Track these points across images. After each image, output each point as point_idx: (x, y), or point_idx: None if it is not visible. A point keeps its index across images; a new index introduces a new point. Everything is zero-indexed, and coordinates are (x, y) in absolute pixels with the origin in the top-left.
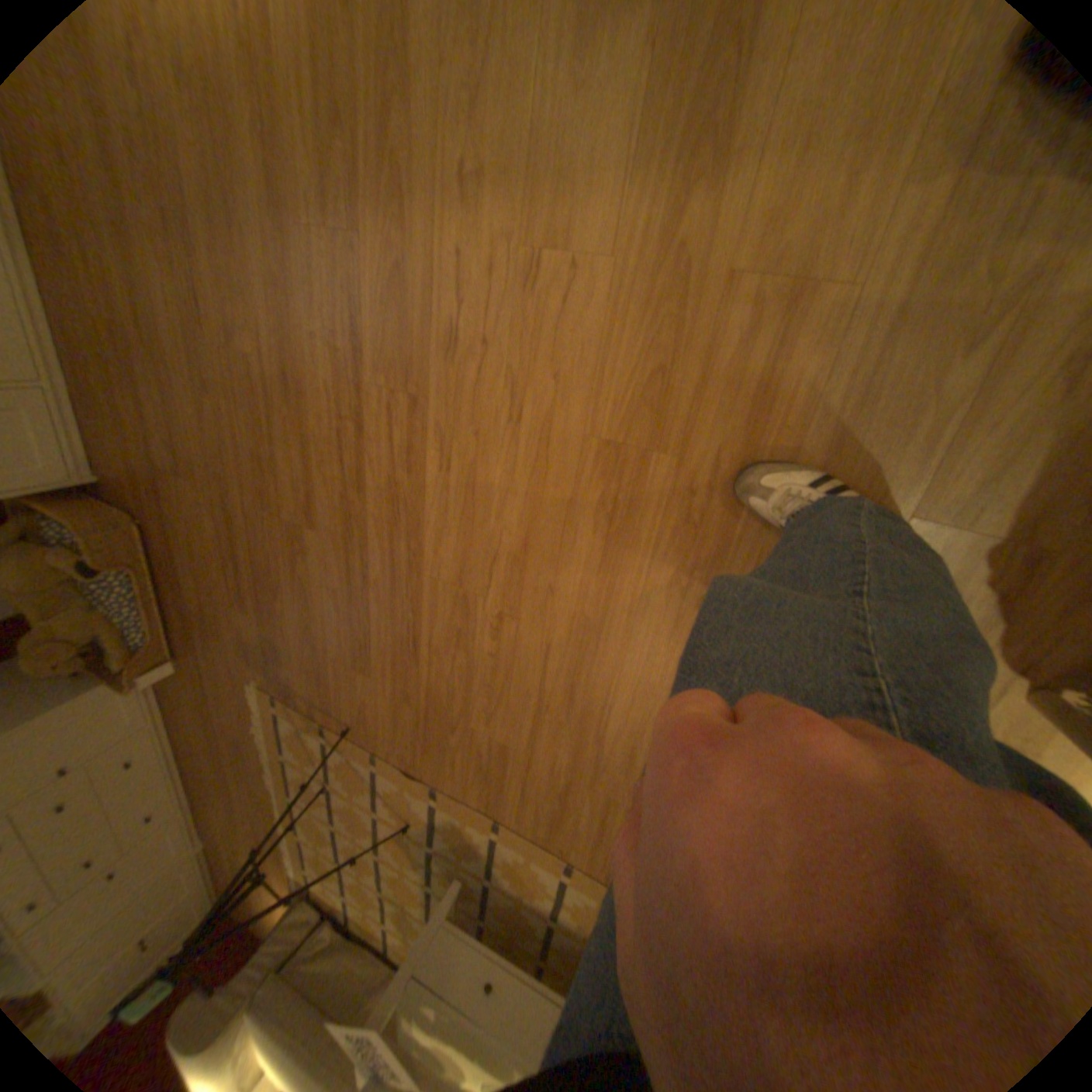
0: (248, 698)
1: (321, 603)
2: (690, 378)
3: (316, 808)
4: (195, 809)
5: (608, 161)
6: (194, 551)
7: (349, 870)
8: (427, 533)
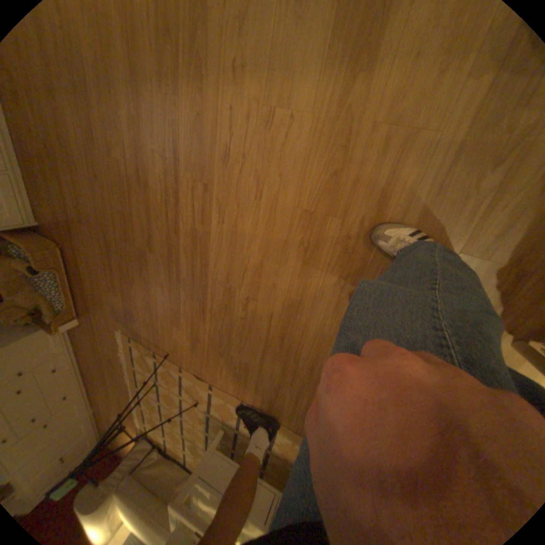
0: (116, 338)
1: (155, 290)
2: (350, 178)
3: (151, 393)
4: (88, 393)
5: (312, 61)
6: (88, 262)
7: (167, 424)
8: (211, 256)
